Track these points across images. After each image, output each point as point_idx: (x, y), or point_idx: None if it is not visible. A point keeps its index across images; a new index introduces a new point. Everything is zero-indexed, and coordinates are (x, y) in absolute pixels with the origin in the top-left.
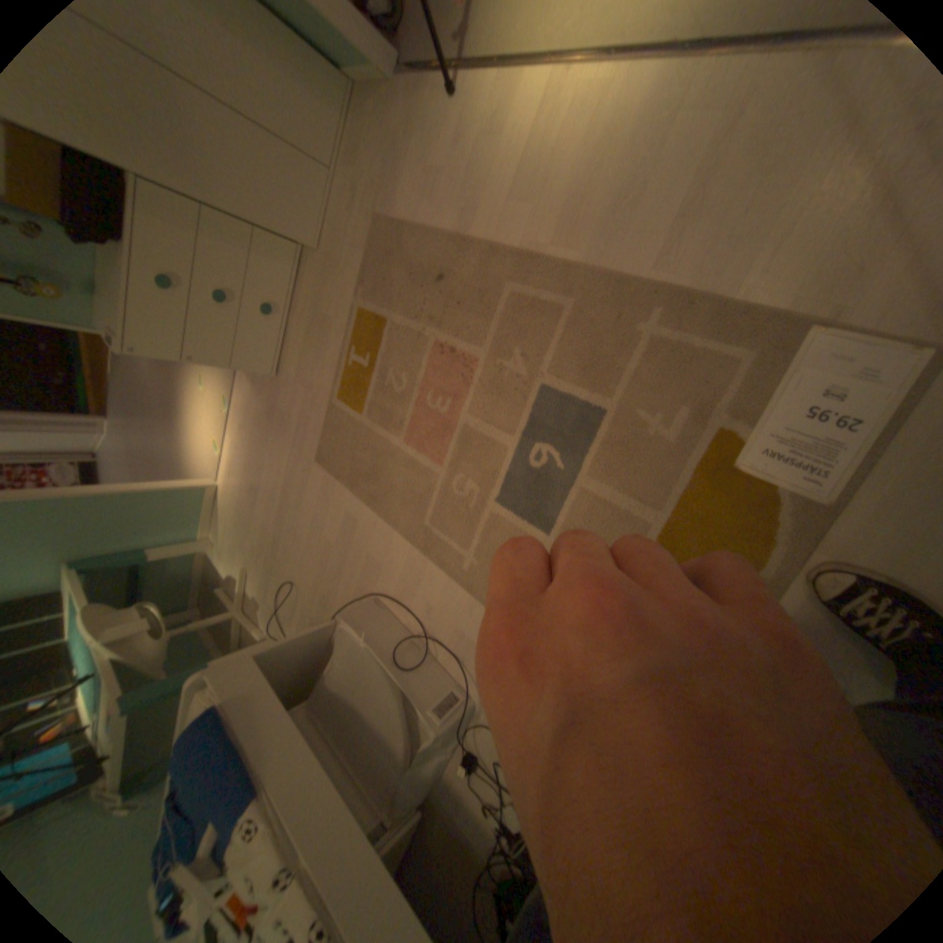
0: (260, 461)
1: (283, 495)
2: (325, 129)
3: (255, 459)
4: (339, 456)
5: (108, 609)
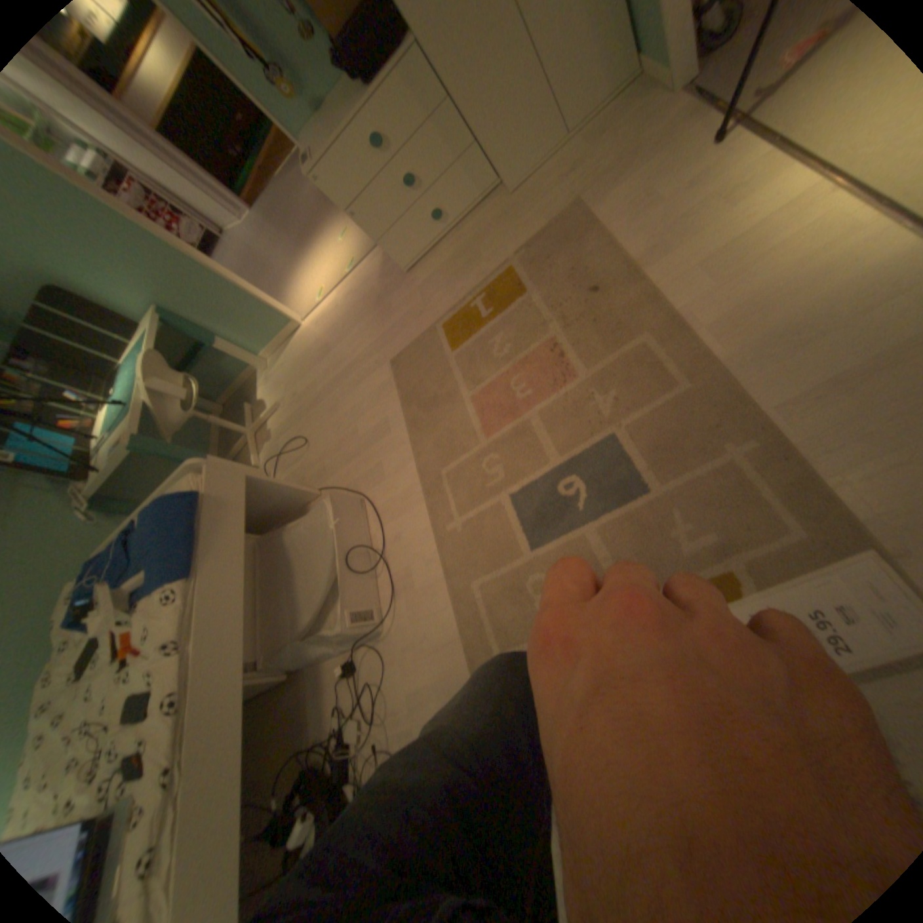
0: (347, 331)
1: (347, 370)
2: (590, 101)
3: (344, 327)
4: (412, 373)
5: (162, 361)
